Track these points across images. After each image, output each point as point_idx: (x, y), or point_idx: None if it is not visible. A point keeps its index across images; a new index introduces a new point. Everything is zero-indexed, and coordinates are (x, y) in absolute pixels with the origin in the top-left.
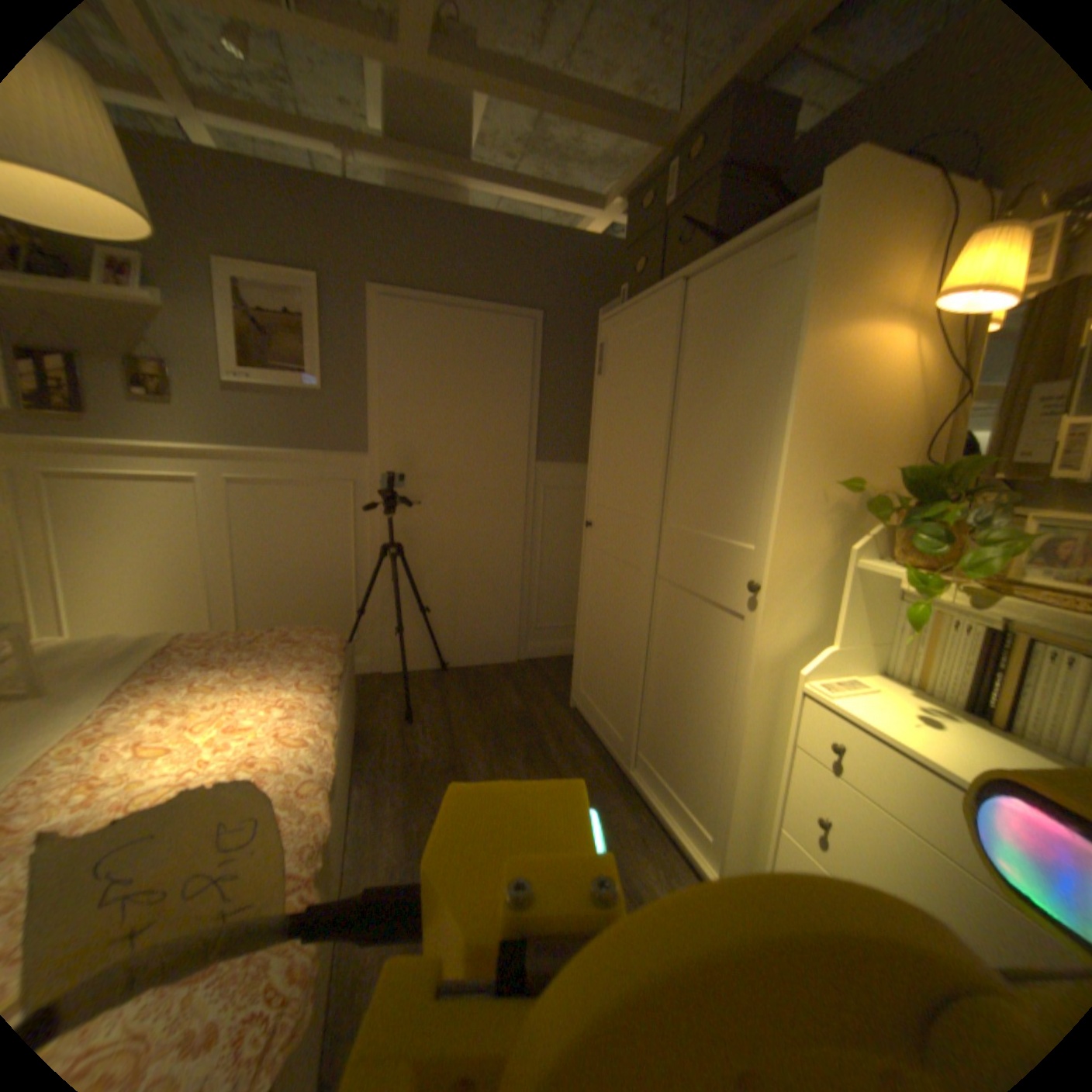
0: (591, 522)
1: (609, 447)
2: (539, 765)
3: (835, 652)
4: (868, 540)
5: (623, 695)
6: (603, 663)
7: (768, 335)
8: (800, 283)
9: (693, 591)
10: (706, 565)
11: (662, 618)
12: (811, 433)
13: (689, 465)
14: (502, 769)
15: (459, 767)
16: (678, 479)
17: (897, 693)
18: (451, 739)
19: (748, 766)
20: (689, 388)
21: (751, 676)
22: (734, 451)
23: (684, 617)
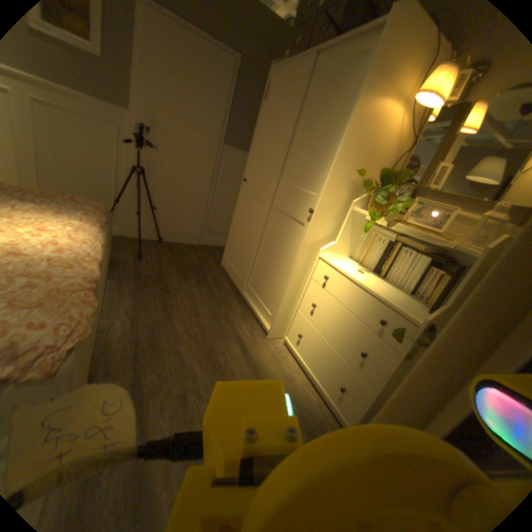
0: (246, 178)
1: (262, 140)
2: (203, 284)
3: (335, 243)
4: (360, 198)
5: (246, 259)
6: (240, 245)
7: (347, 90)
8: (367, 64)
9: (286, 212)
10: (294, 201)
11: (270, 225)
12: (351, 142)
13: (298, 153)
14: (185, 283)
15: (164, 279)
16: (291, 159)
17: (352, 262)
18: (161, 268)
19: (291, 284)
20: (306, 113)
21: (301, 248)
22: (318, 147)
23: (280, 224)
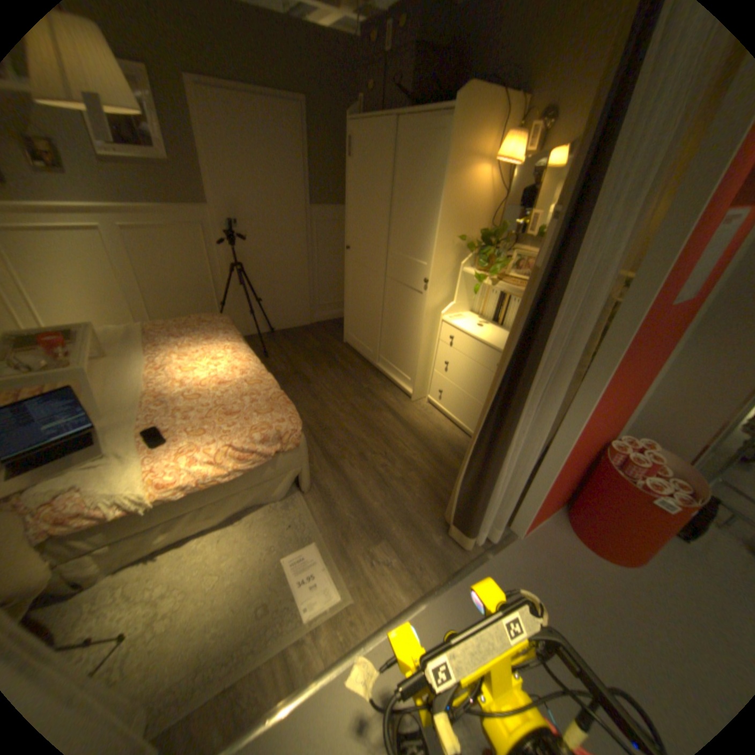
0: (350, 246)
1: (357, 203)
2: (336, 366)
3: (454, 304)
4: (467, 259)
5: (372, 332)
6: (361, 319)
7: (434, 164)
8: (447, 143)
9: (402, 282)
10: (408, 271)
11: (389, 295)
12: (448, 215)
13: (400, 221)
14: (320, 370)
15: (300, 372)
16: (395, 228)
17: (473, 317)
18: (291, 361)
19: (423, 349)
20: (400, 179)
21: (424, 315)
22: (420, 218)
23: (399, 294)
